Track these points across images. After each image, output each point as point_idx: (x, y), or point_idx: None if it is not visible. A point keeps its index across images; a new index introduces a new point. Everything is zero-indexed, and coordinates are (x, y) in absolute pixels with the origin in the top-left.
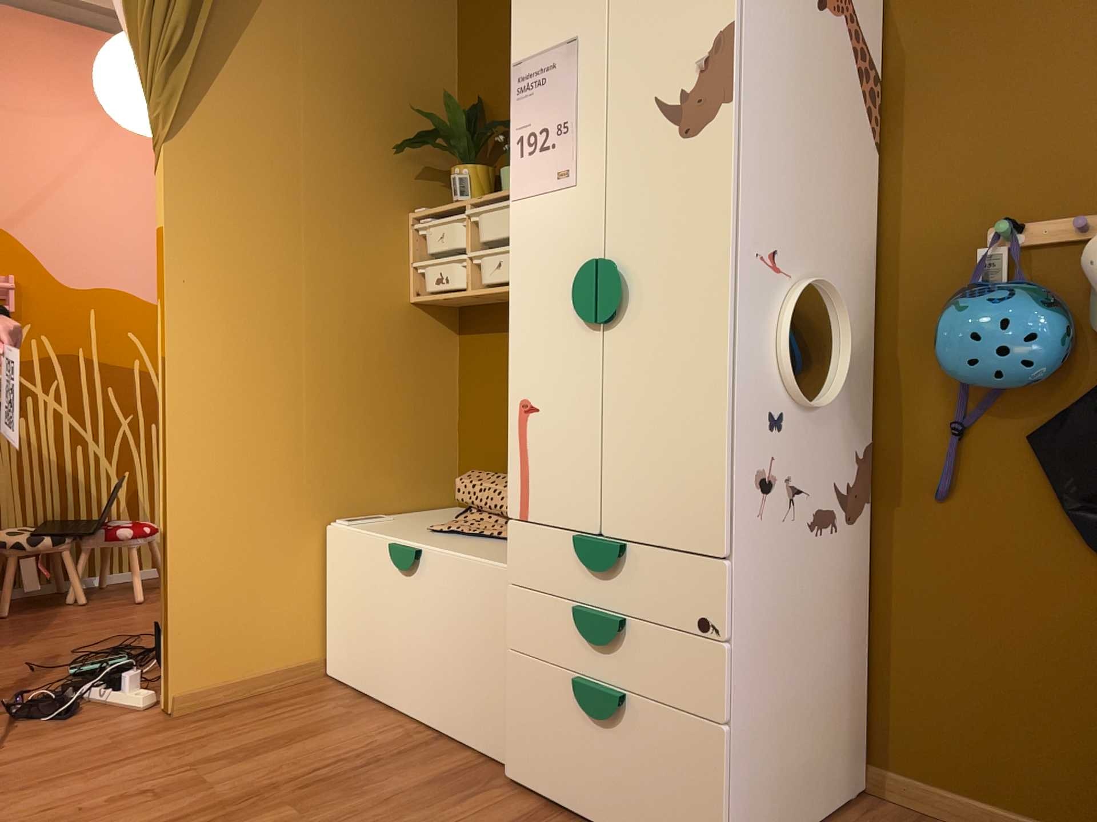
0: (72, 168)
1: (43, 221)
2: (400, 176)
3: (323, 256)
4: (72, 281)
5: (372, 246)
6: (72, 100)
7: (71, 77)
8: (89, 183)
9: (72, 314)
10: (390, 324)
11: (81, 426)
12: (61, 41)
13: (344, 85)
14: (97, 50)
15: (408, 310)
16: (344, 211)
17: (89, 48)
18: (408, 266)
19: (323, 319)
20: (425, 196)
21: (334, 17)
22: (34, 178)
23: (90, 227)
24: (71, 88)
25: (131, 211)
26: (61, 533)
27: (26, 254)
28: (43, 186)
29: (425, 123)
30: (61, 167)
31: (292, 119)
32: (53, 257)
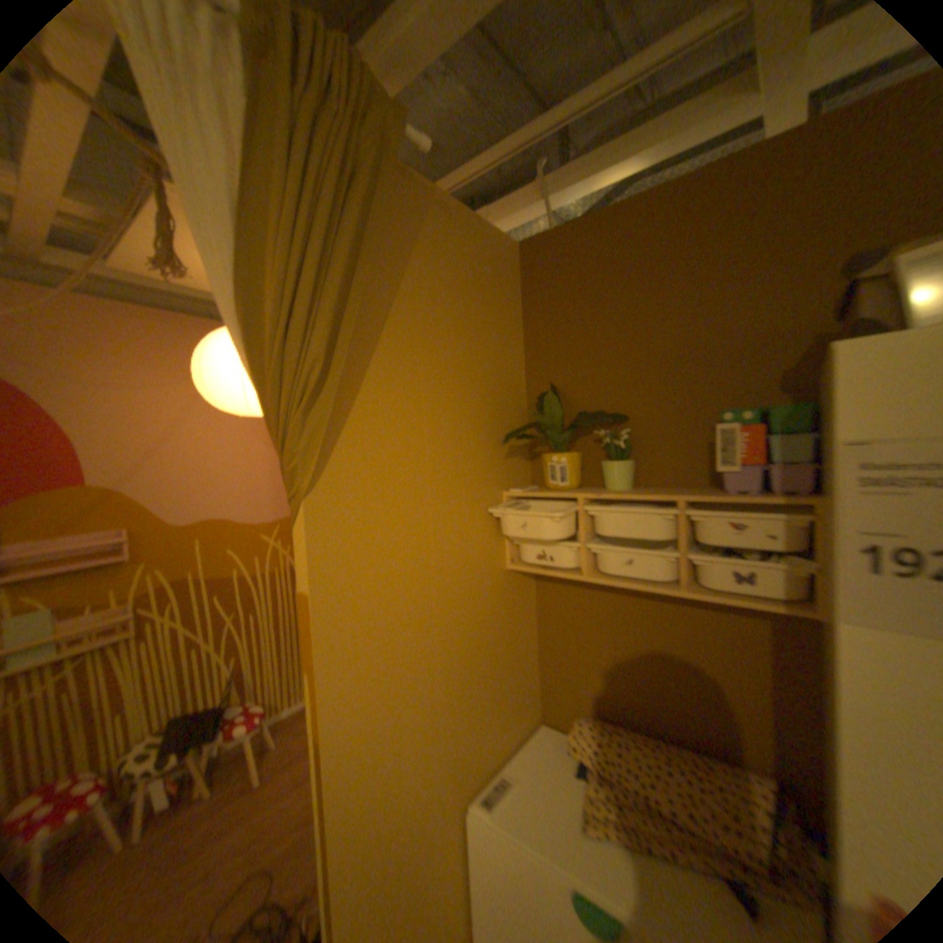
0: (168, 428)
1: (146, 476)
2: (494, 459)
3: (447, 556)
4: (175, 520)
5: (480, 531)
6: (163, 372)
7: (161, 353)
8: (184, 437)
9: (177, 547)
10: (495, 594)
11: (192, 635)
12: (150, 323)
13: (452, 387)
14: (182, 328)
15: (505, 576)
16: (459, 507)
17: (175, 327)
18: (504, 537)
19: (451, 617)
20: (510, 471)
21: (442, 323)
22: (135, 440)
23: (187, 473)
24: (162, 362)
25: (220, 454)
26: (184, 746)
27: (133, 506)
28: (143, 447)
29: (507, 407)
30: (159, 428)
31: (416, 432)
32: (158, 503)
